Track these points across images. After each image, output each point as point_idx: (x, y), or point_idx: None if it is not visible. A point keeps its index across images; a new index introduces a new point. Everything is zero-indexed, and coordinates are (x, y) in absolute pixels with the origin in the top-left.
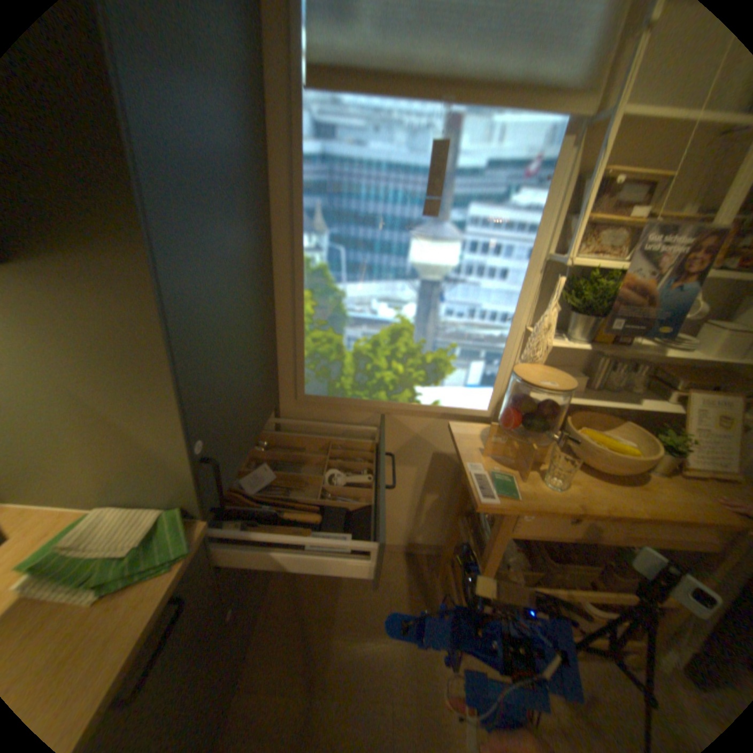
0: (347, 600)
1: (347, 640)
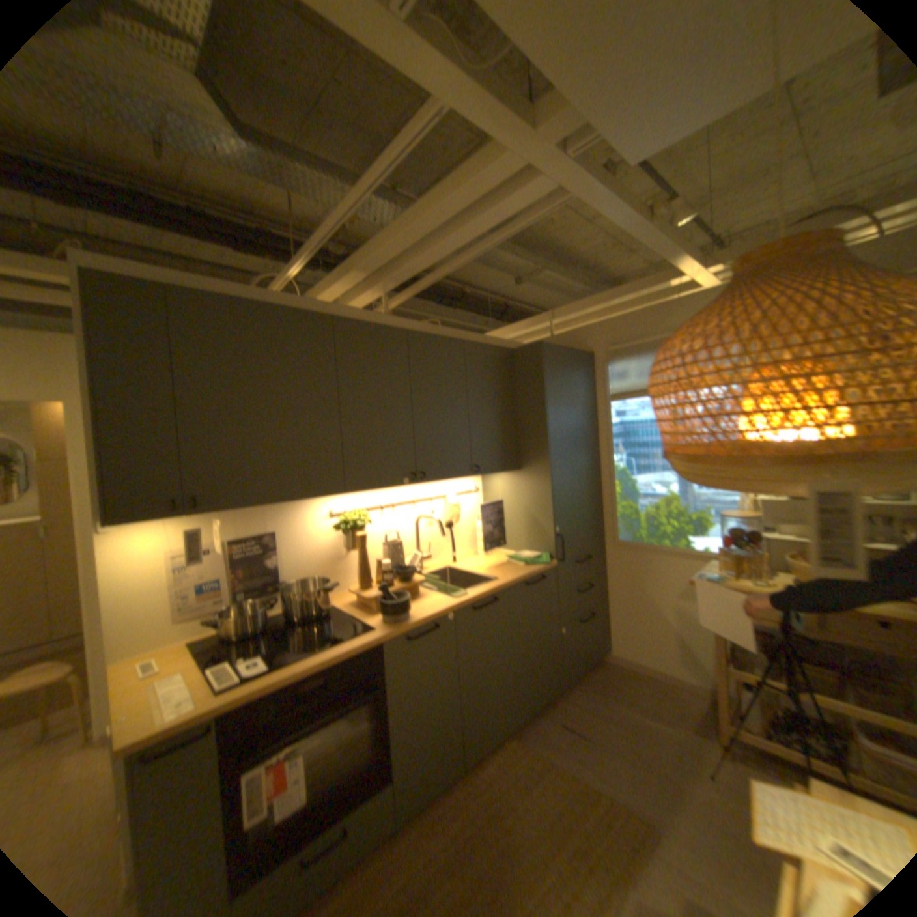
0: (647, 703)
1: (640, 717)
